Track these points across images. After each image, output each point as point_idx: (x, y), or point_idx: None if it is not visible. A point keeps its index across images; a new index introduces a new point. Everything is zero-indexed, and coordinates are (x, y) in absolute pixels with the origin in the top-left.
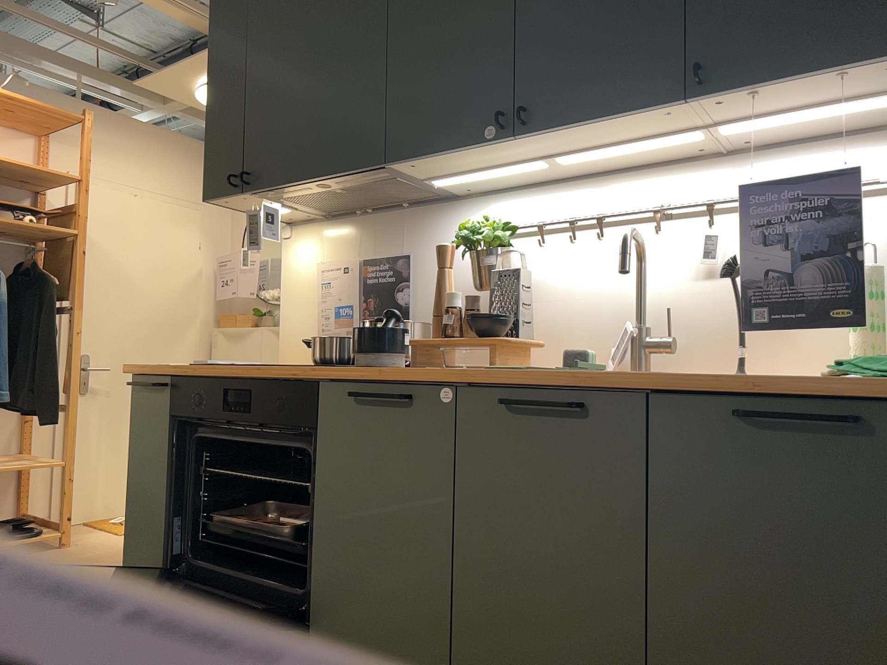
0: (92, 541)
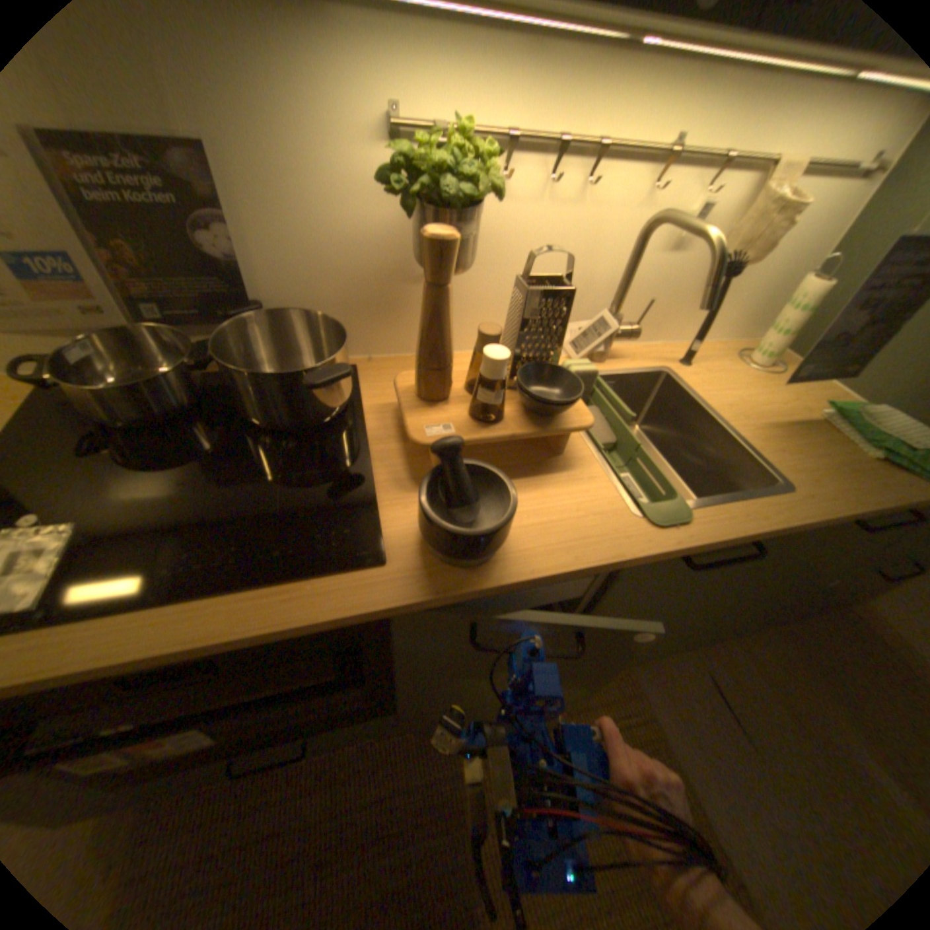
0: None
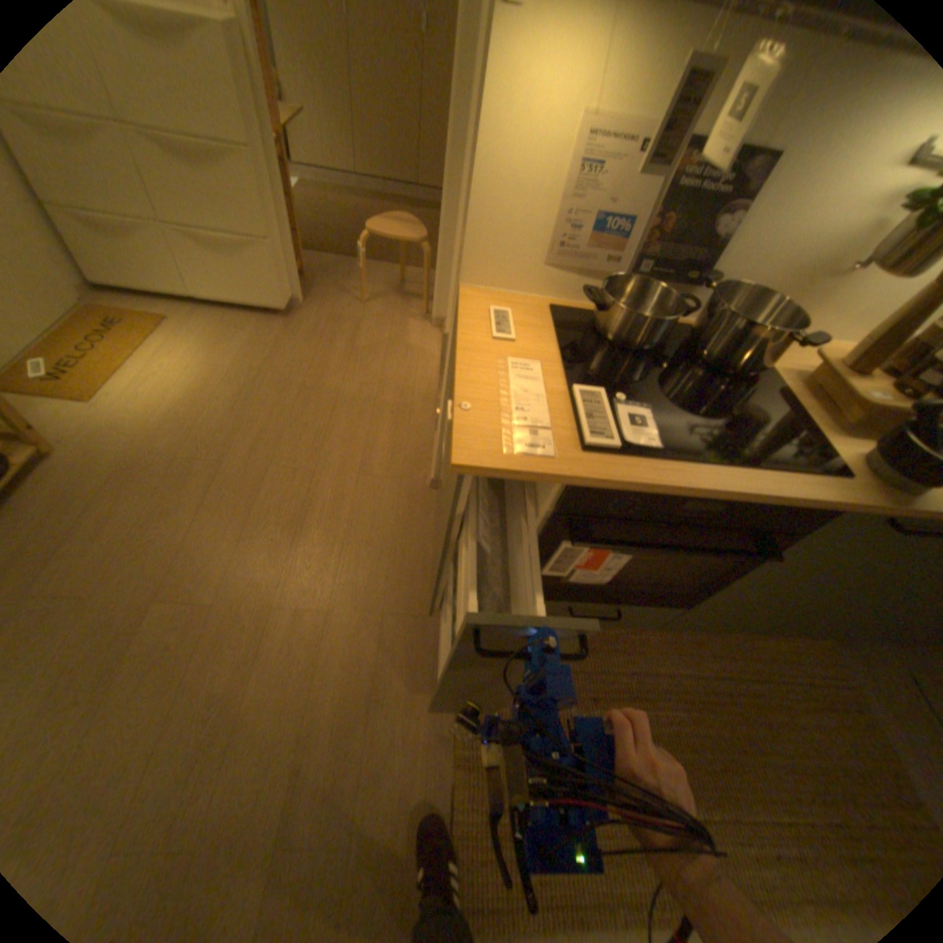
0: (66, 426)
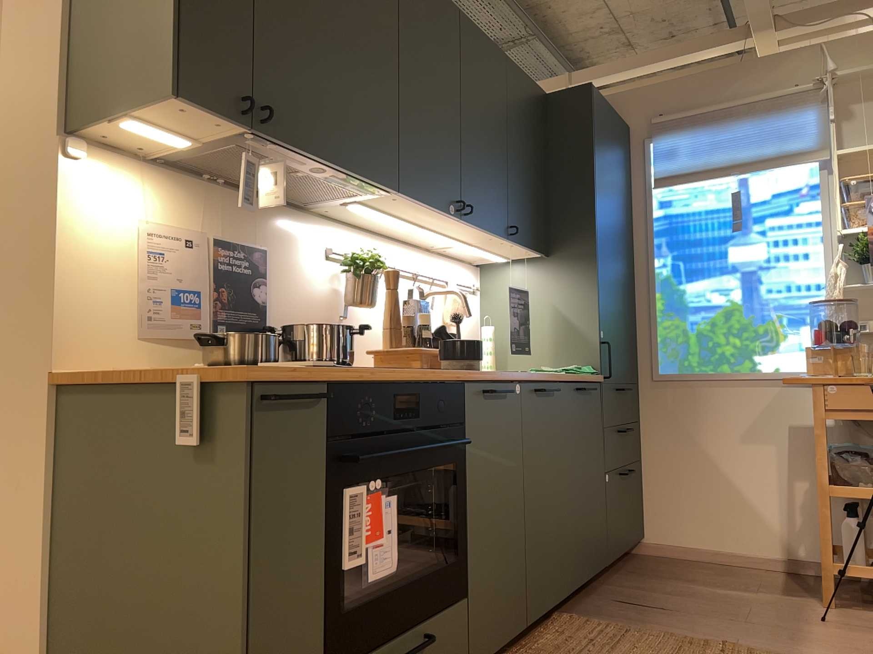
0: None
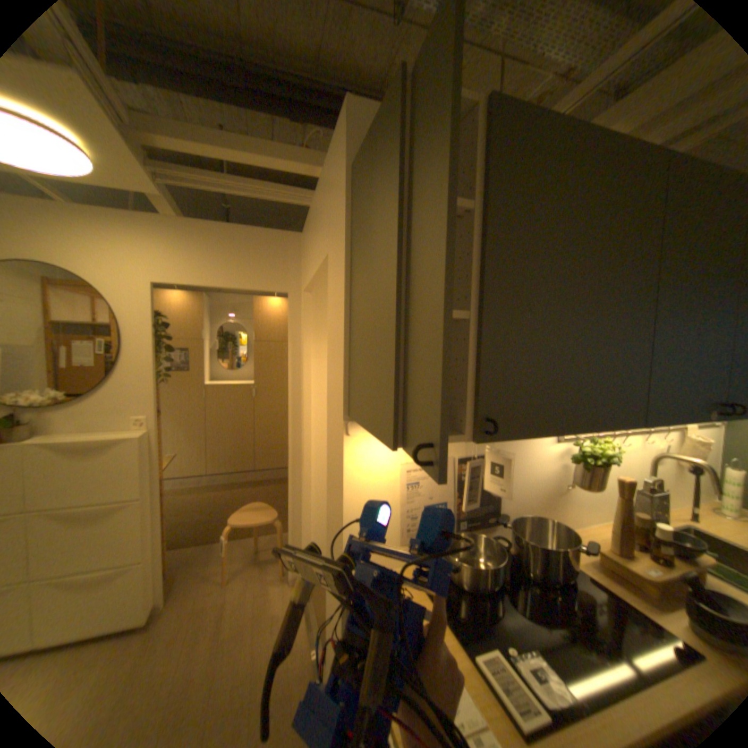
0: None
